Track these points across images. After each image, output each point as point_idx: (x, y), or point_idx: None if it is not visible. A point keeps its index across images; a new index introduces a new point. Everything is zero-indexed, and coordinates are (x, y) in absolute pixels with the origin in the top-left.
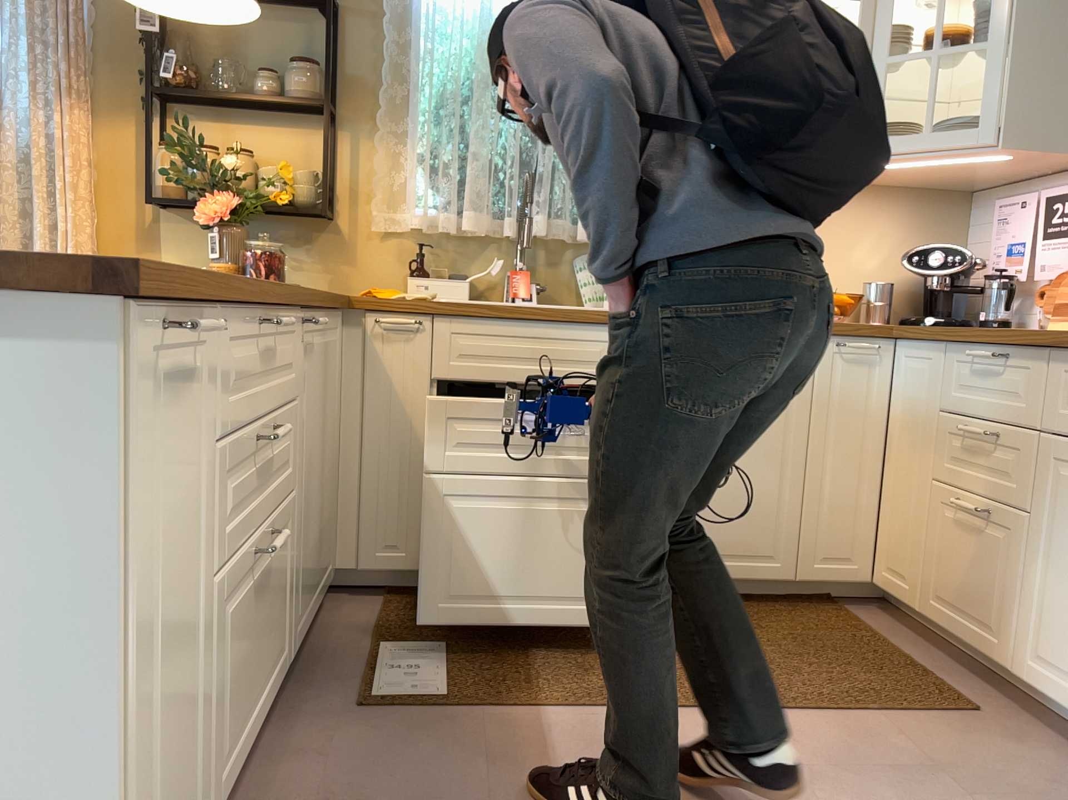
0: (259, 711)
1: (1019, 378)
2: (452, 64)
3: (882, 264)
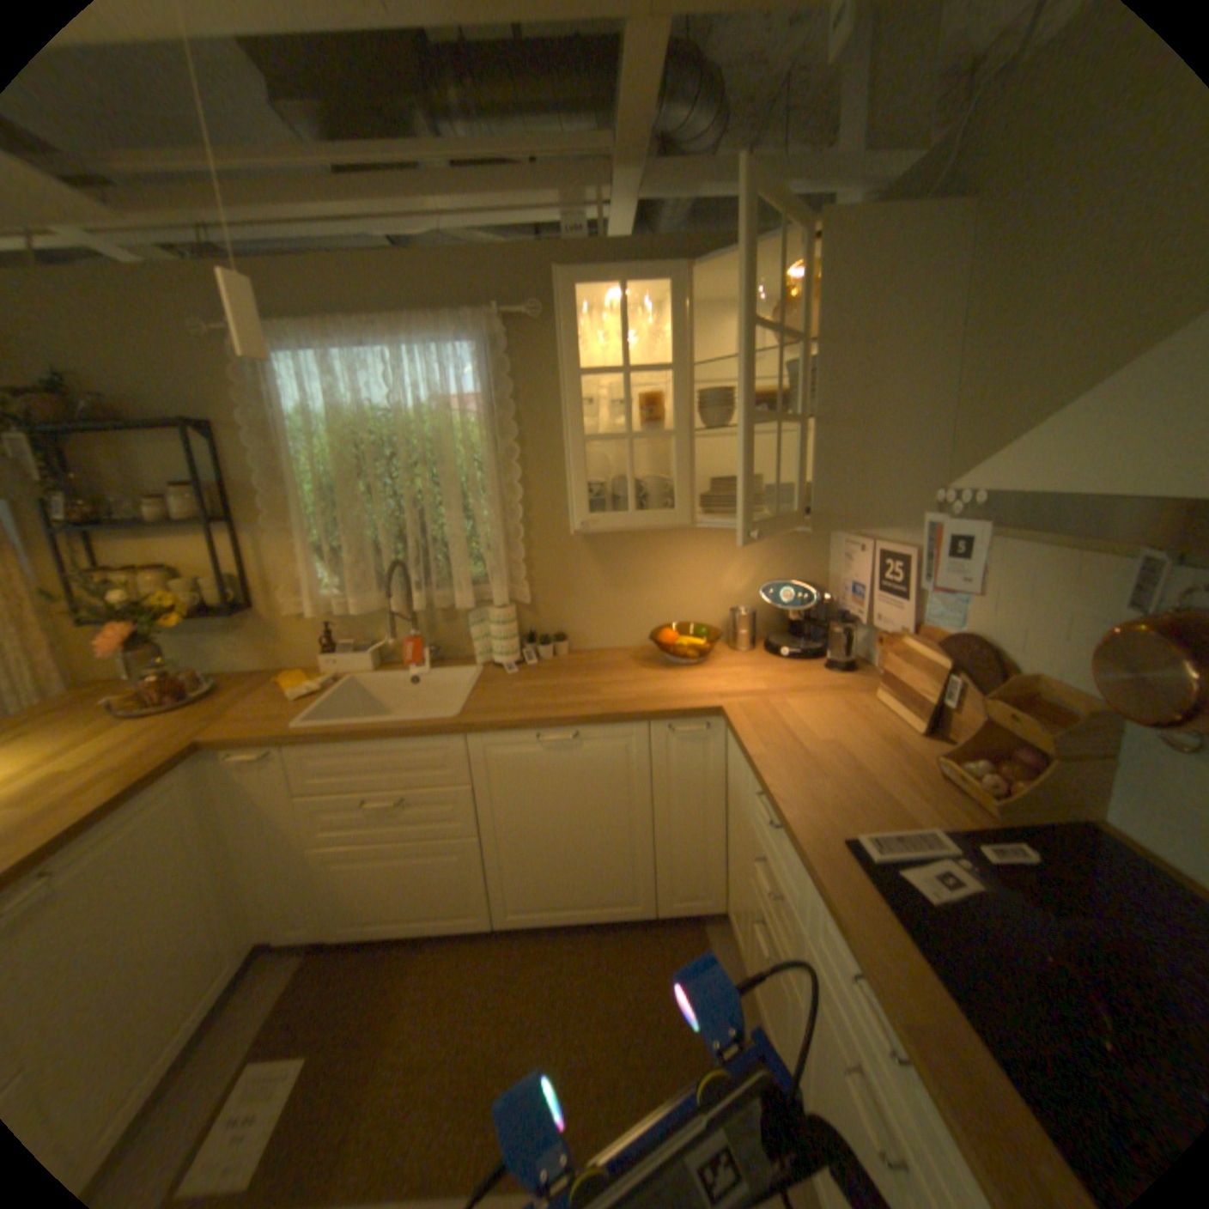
0: None
1: (793, 861)
2: (310, 467)
3: (749, 586)
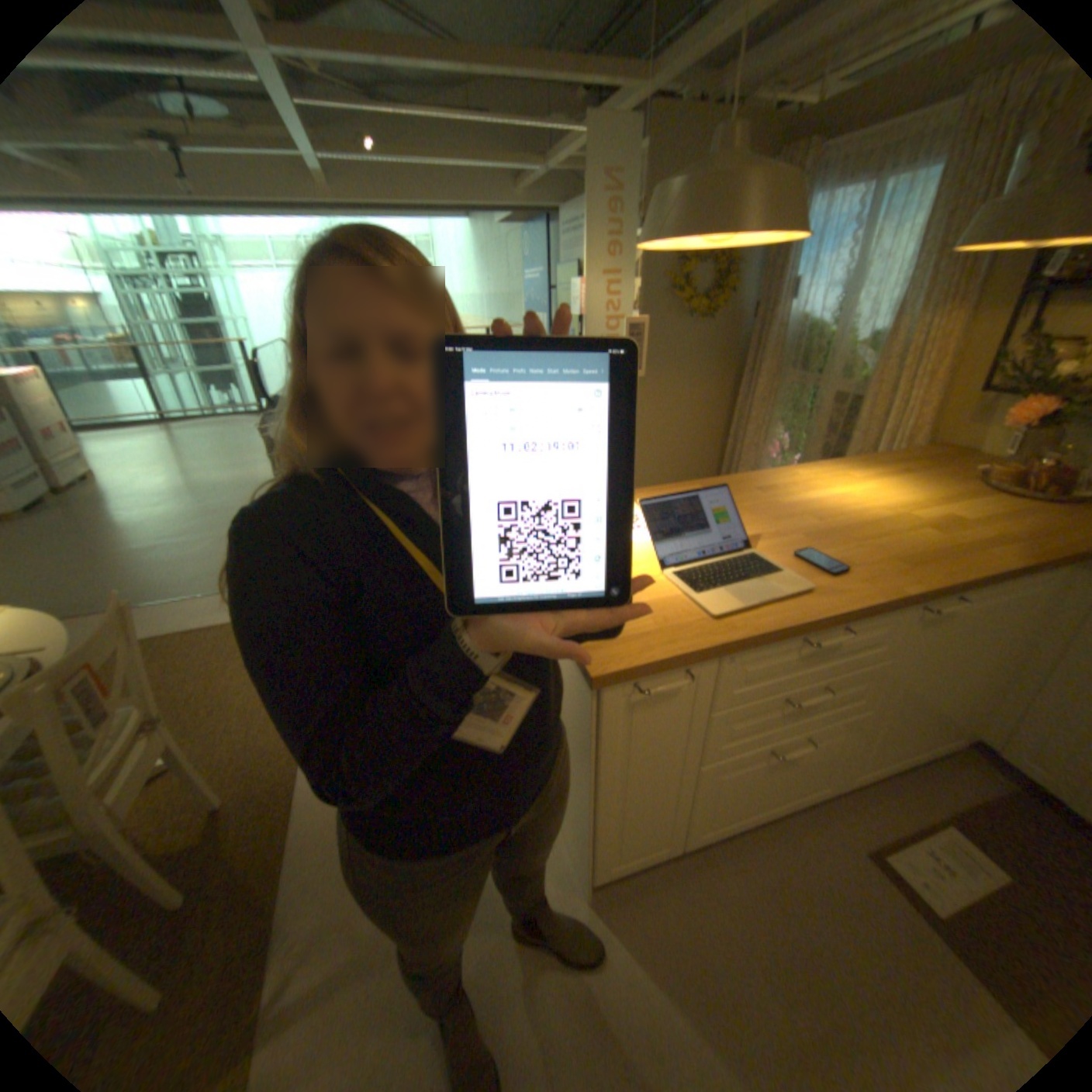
0: (780, 815)
1: None
2: None
3: None
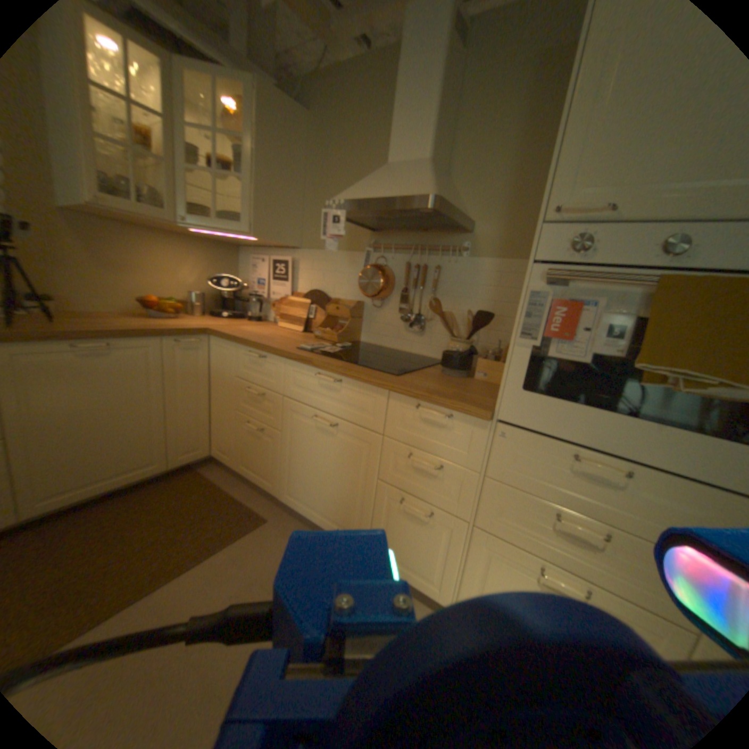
0: None
1: (269, 368)
2: None
3: (193, 280)
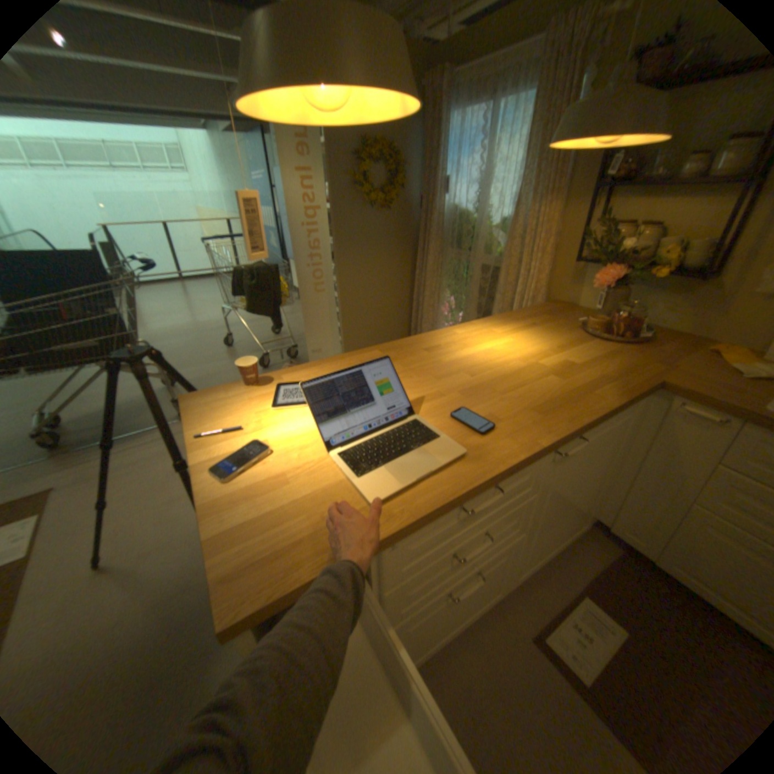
0: (464, 628)
1: None
2: None
3: None
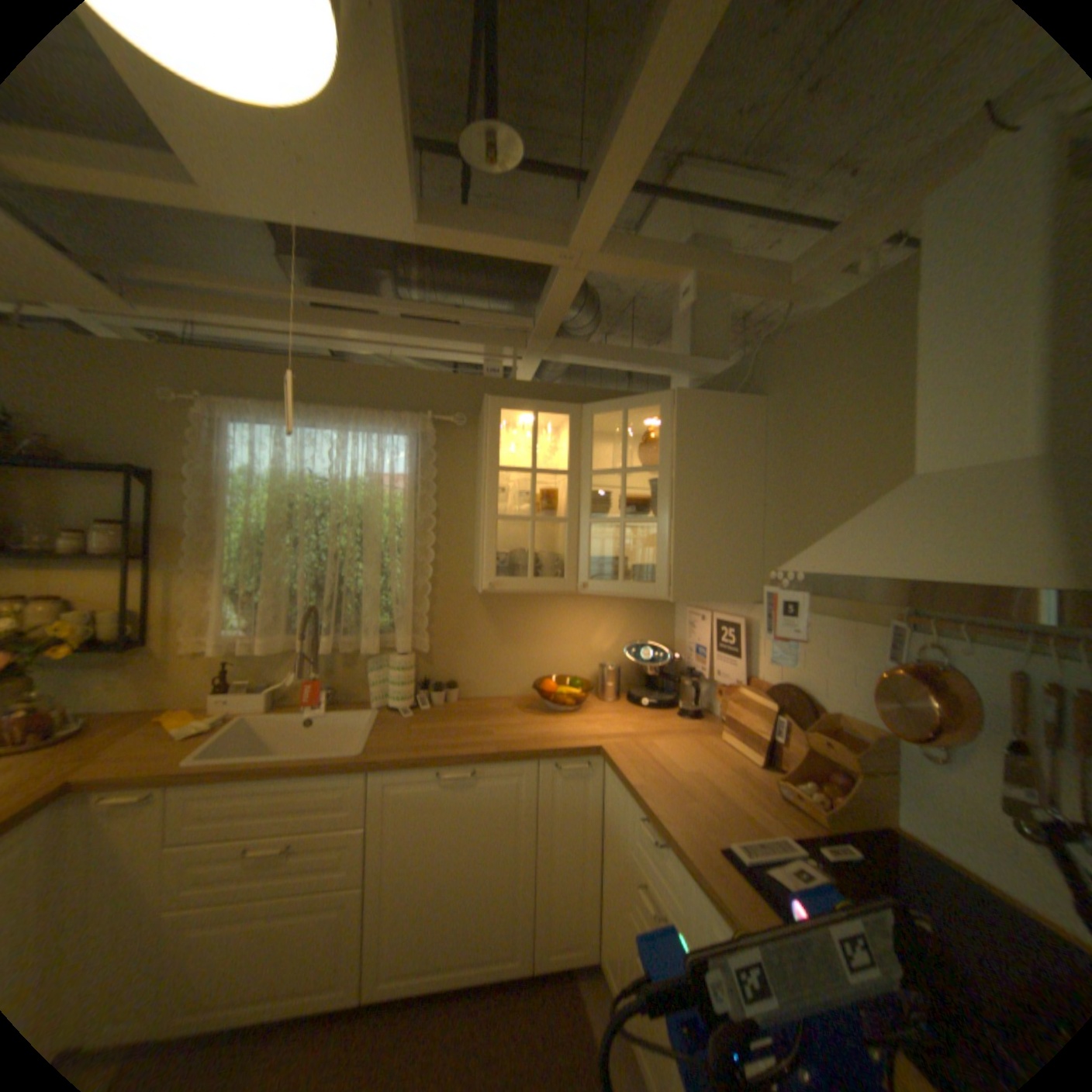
0: None
1: (676, 877)
2: (247, 519)
3: (614, 646)
